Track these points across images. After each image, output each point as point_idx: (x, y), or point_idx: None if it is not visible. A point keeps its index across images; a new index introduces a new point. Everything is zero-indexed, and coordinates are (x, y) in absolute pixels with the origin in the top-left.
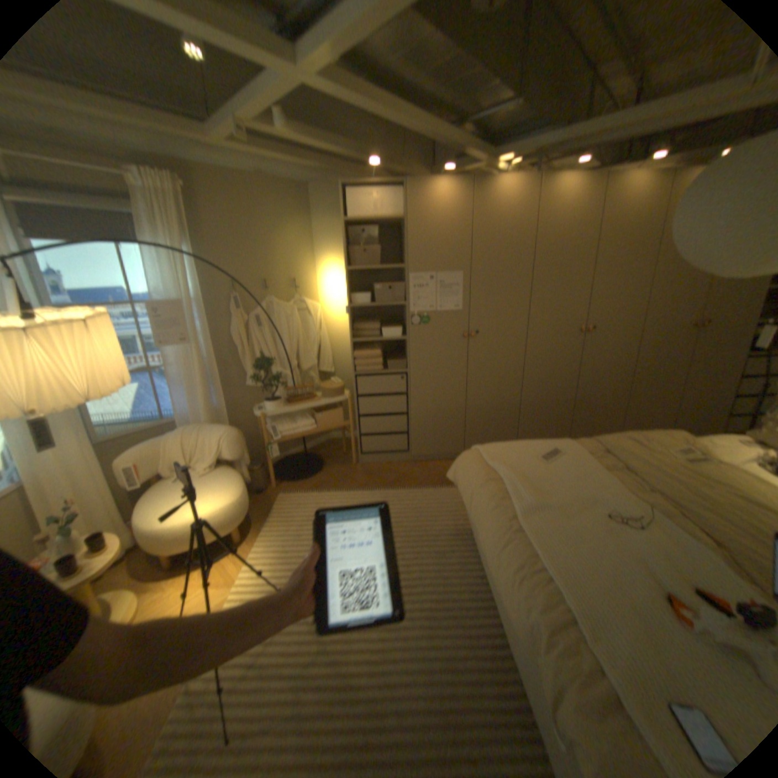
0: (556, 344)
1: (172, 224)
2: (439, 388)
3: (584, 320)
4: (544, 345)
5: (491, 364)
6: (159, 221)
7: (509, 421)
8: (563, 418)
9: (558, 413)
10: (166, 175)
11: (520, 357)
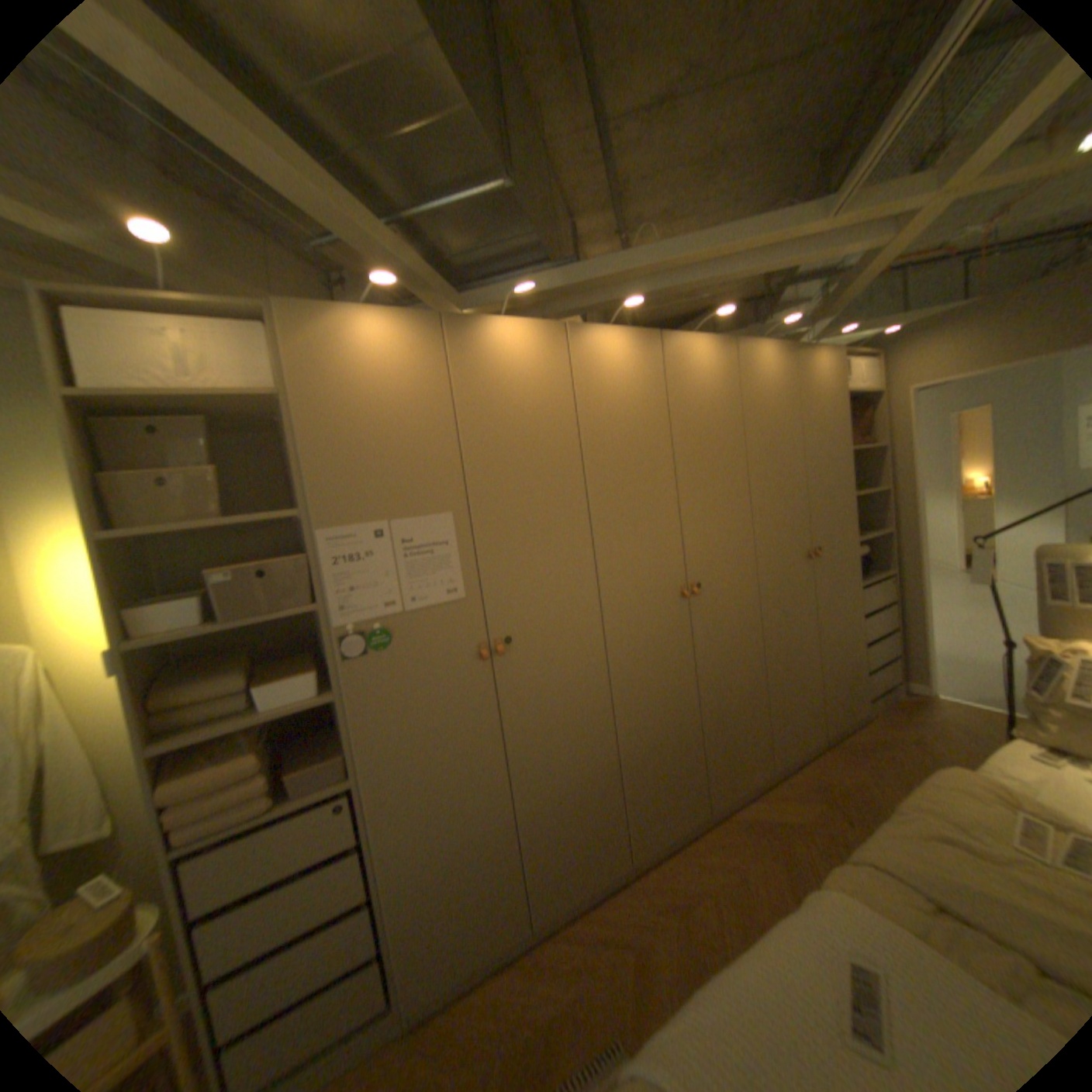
0: (654, 628)
1: None
2: (449, 799)
3: (683, 575)
4: (637, 634)
5: (552, 701)
6: None
7: (610, 811)
8: (695, 765)
9: (686, 759)
10: None
11: (603, 670)
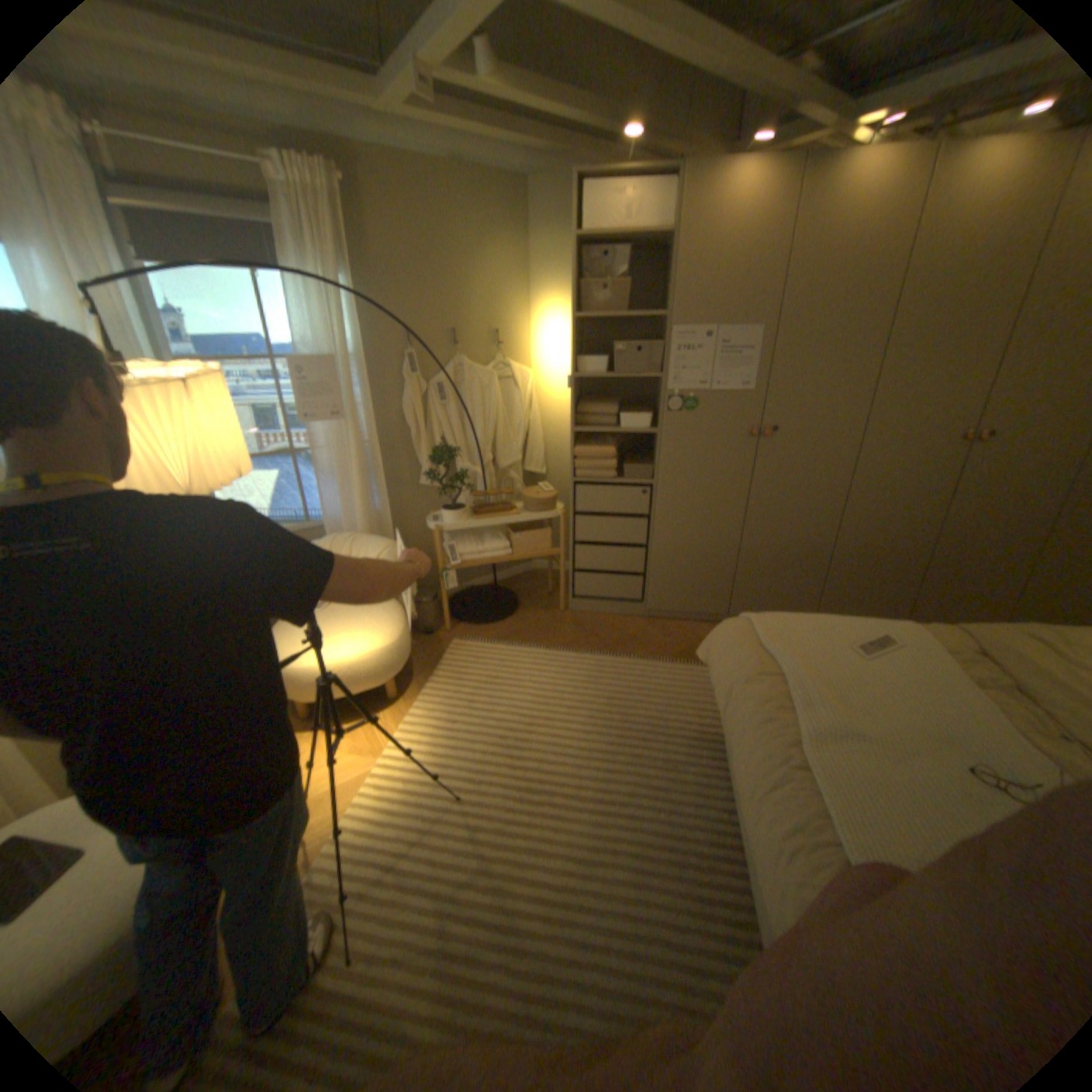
0: (915, 459)
1: (327, 245)
2: (702, 515)
3: (977, 420)
4: (893, 458)
5: (793, 483)
6: (309, 239)
7: (811, 576)
8: (906, 582)
9: (899, 574)
10: (321, 168)
11: (846, 476)
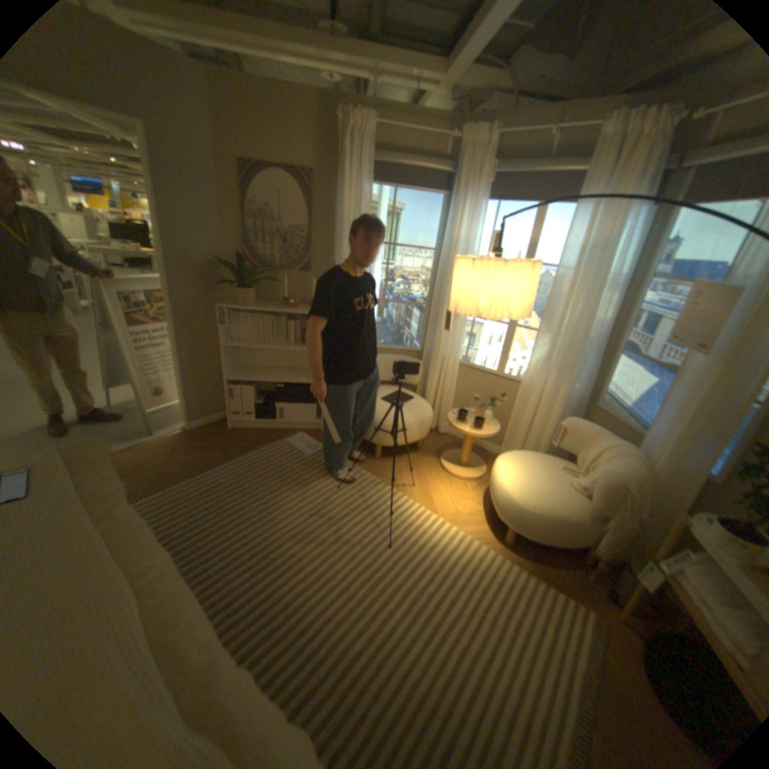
0: None
1: None
2: None
3: None
4: None
5: None
6: None
7: None
8: None
9: None
10: None
11: None
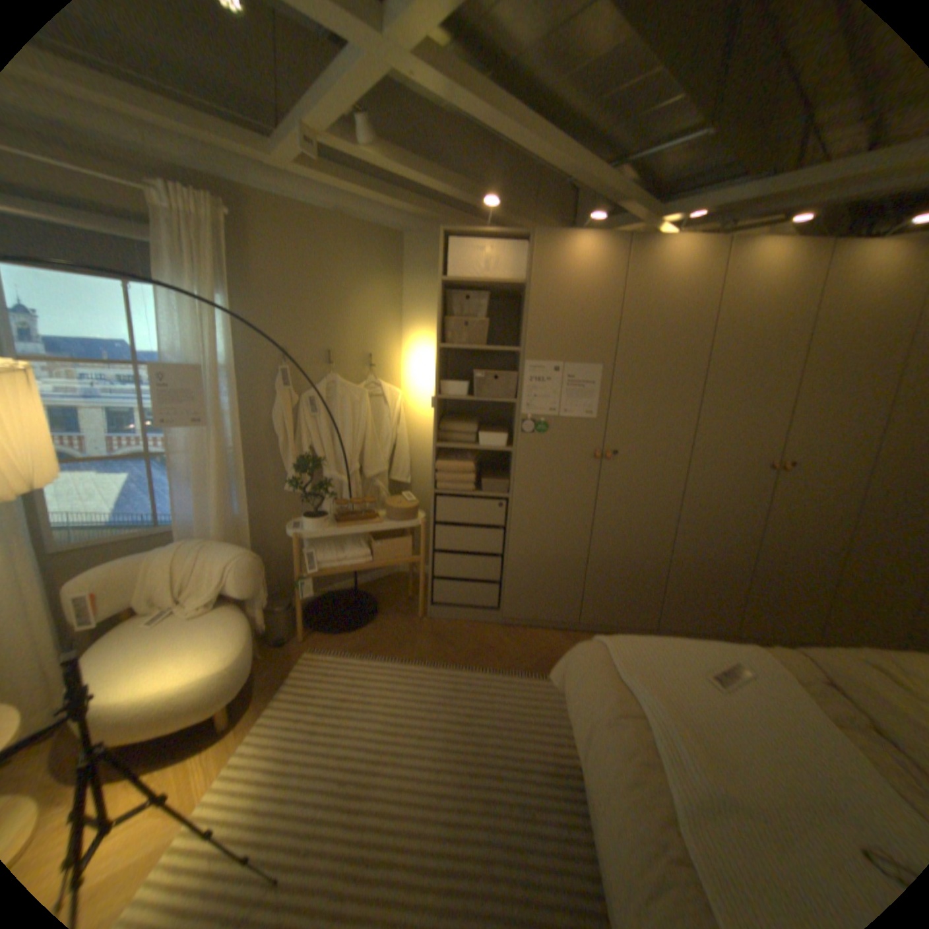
0: (734, 483)
1: (208, 266)
2: (553, 526)
3: (781, 452)
4: (716, 482)
5: (633, 501)
6: (188, 259)
7: (653, 586)
8: (735, 593)
9: (729, 585)
10: (211, 202)
11: (677, 496)
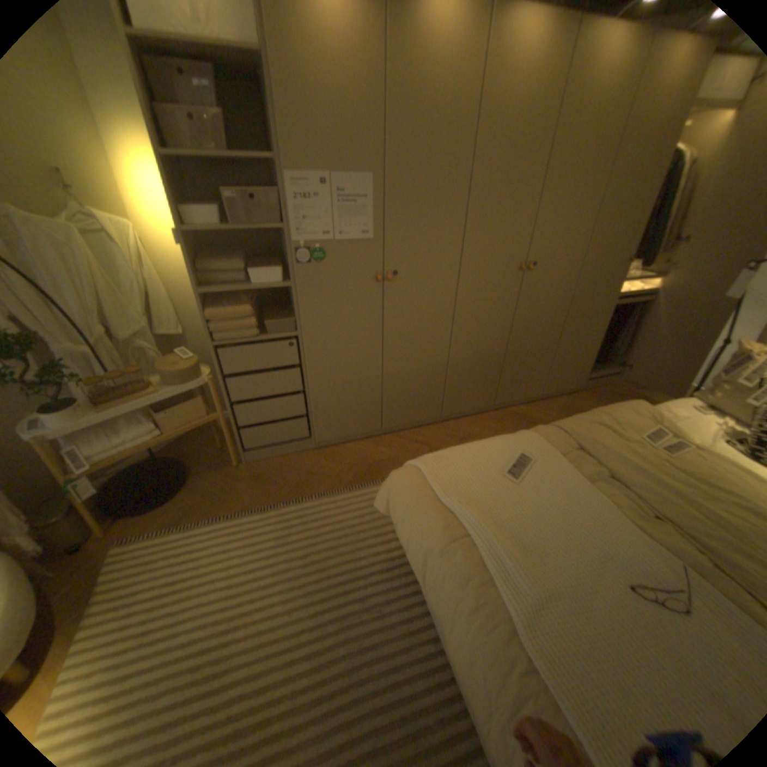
0: (492, 288)
1: None
2: (348, 355)
3: (525, 255)
4: (479, 289)
5: (414, 318)
6: None
7: (435, 386)
8: (492, 375)
9: (488, 371)
10: None
11: (450, 307)
